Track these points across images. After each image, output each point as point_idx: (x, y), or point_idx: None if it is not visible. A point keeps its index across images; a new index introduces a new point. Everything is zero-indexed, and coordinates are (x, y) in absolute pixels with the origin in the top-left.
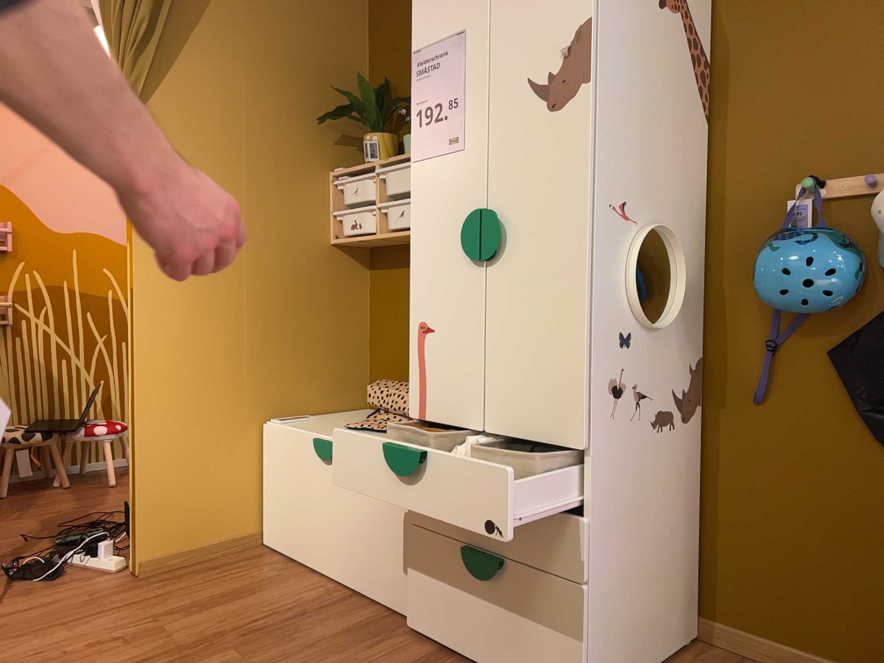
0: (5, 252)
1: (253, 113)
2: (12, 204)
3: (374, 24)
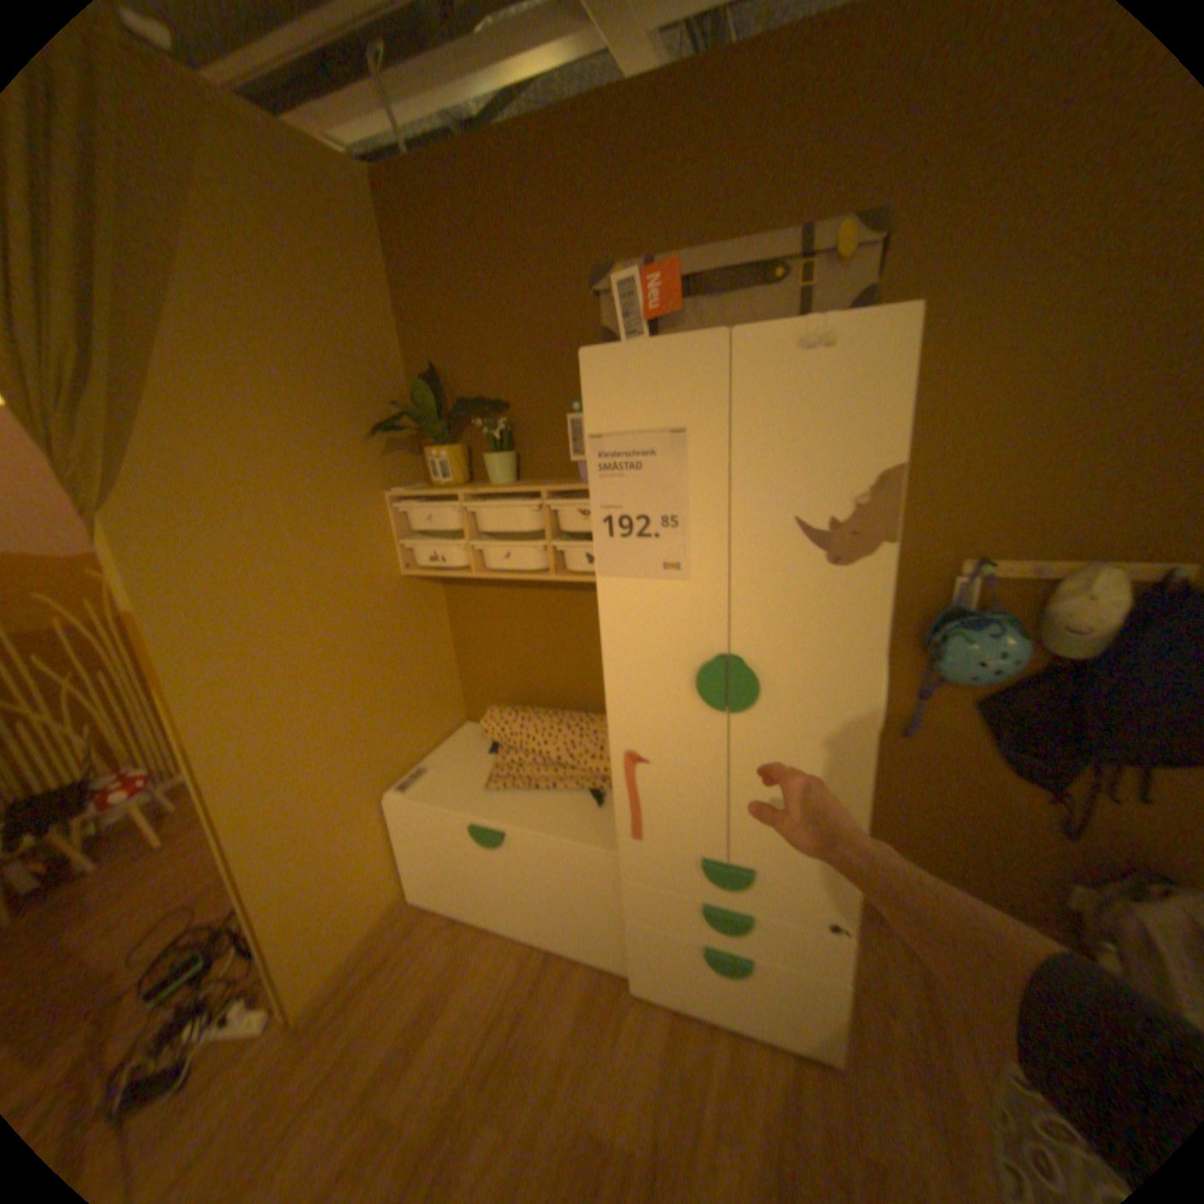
0: None
1: (276, 446)
2: None
3: (396, 282)
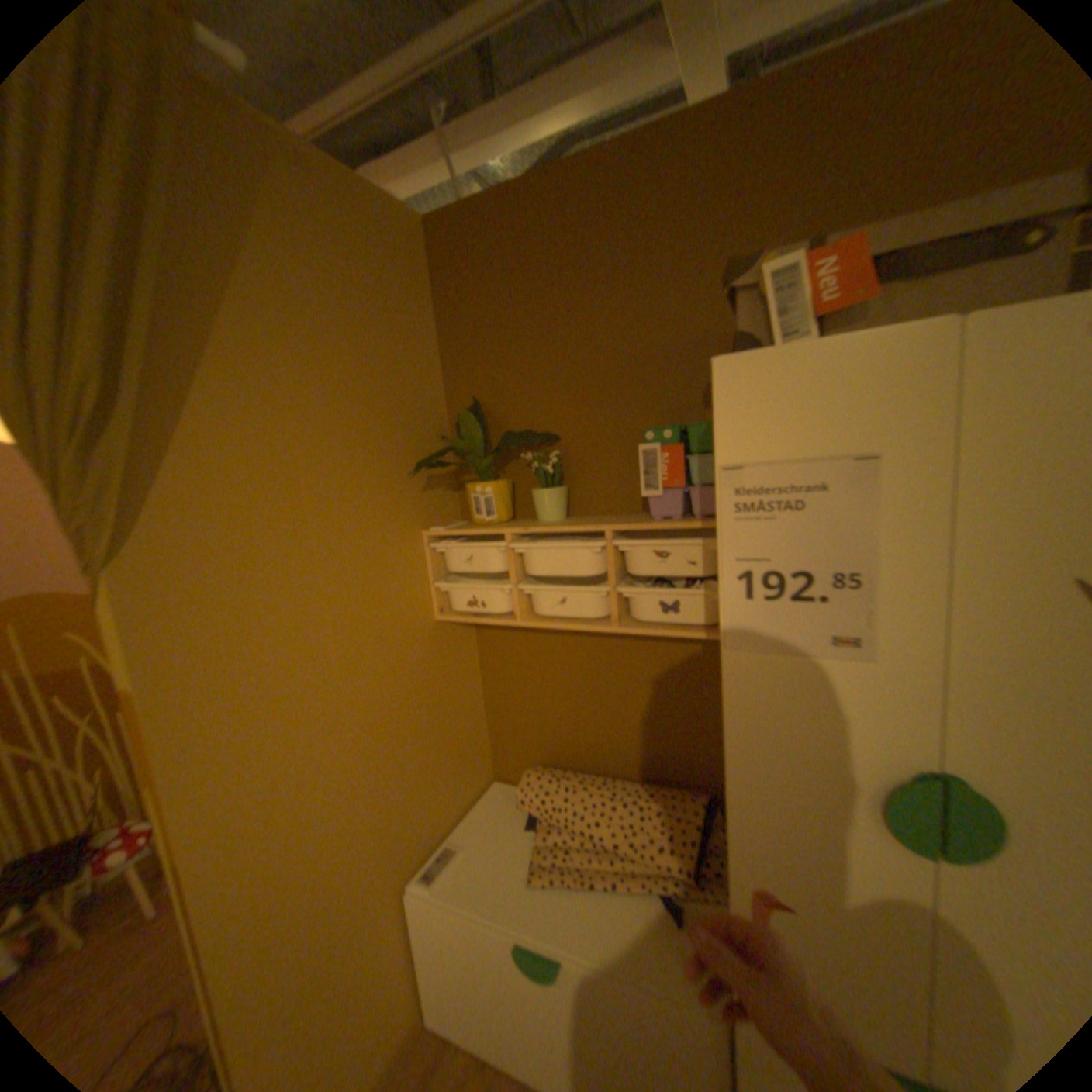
0: None
1: (317, 485)
2: None
3: (444, 320)
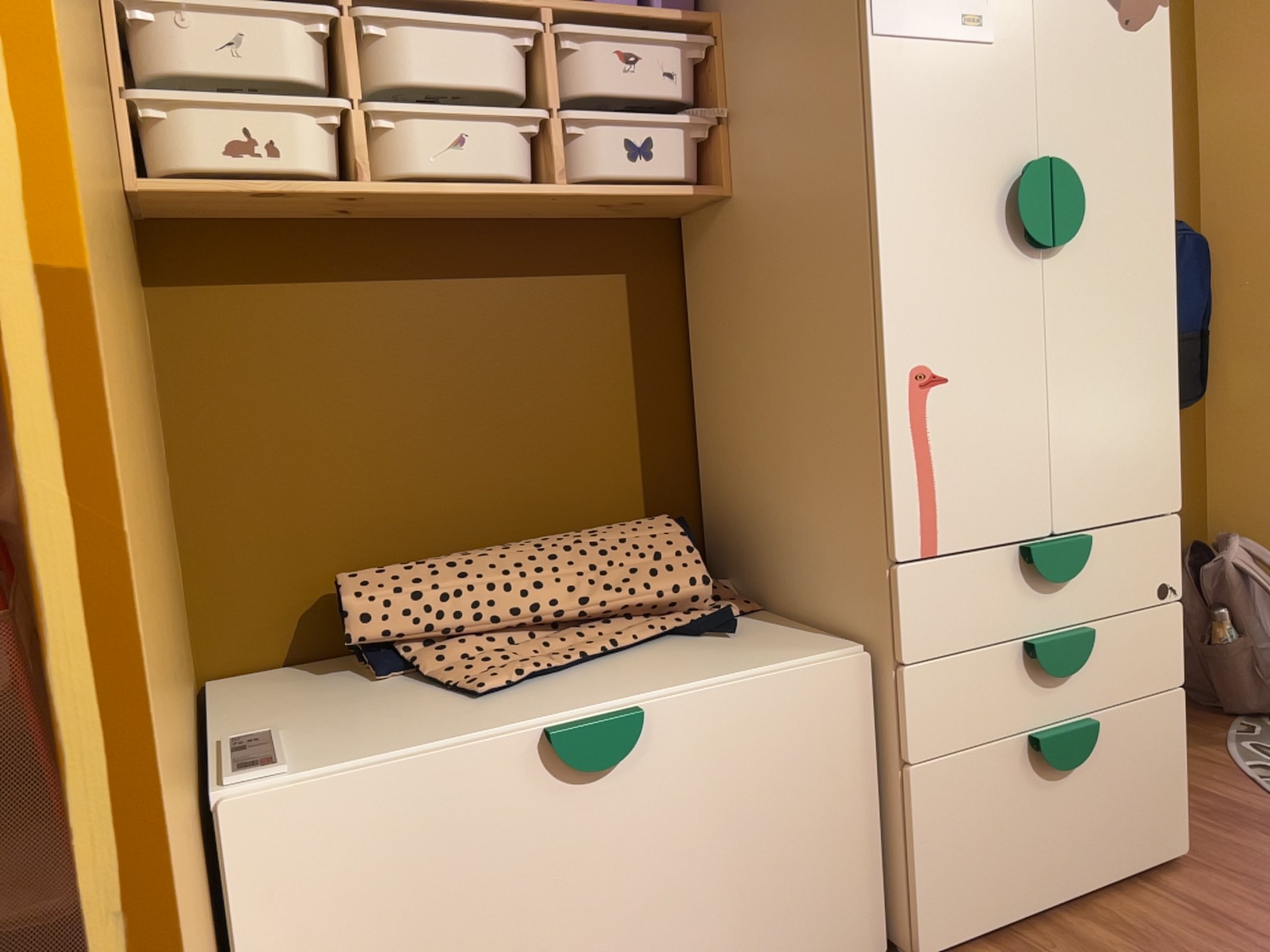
0: None
1: None
2: None
3: None
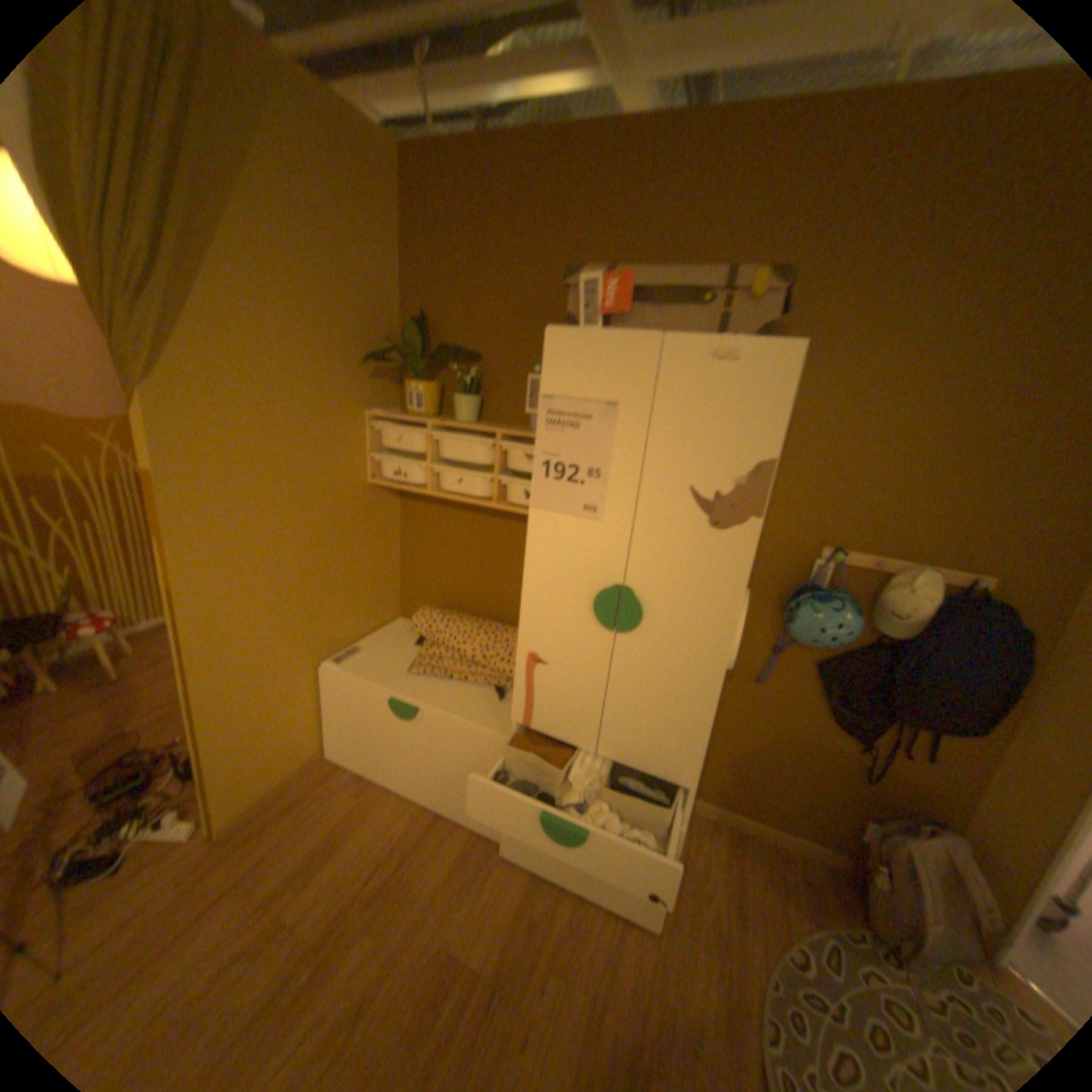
0: None
1: (285, 357)
2: None
3: (406, 238)
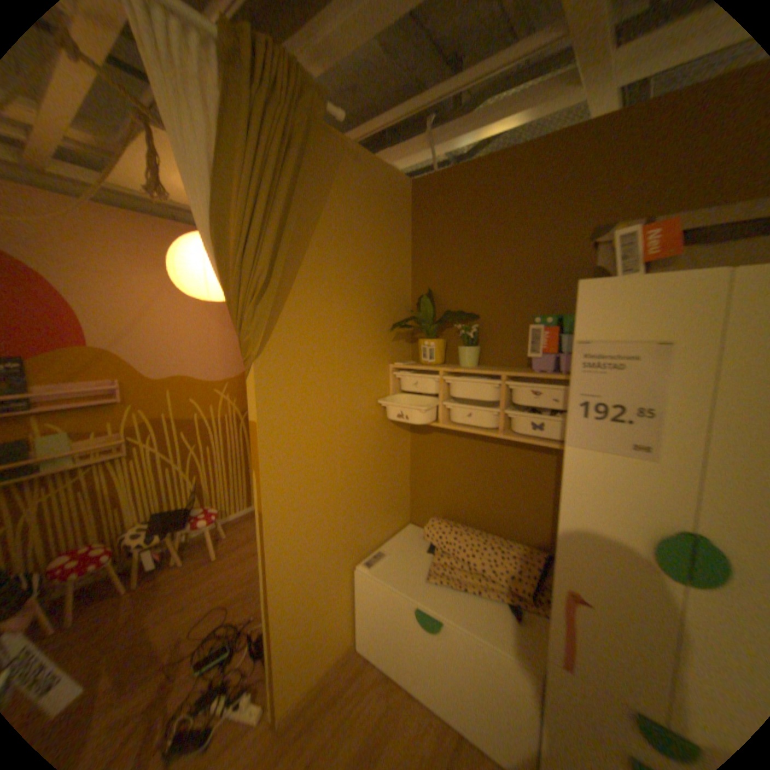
0: (112, 401)
1: (341, 332)
2: (114, 364)
3: (416, 241)
